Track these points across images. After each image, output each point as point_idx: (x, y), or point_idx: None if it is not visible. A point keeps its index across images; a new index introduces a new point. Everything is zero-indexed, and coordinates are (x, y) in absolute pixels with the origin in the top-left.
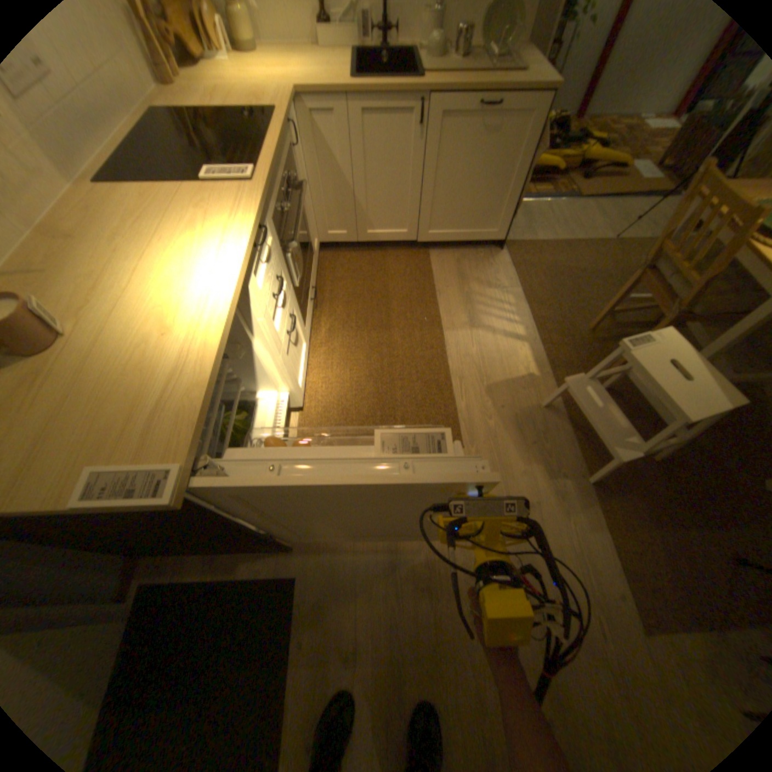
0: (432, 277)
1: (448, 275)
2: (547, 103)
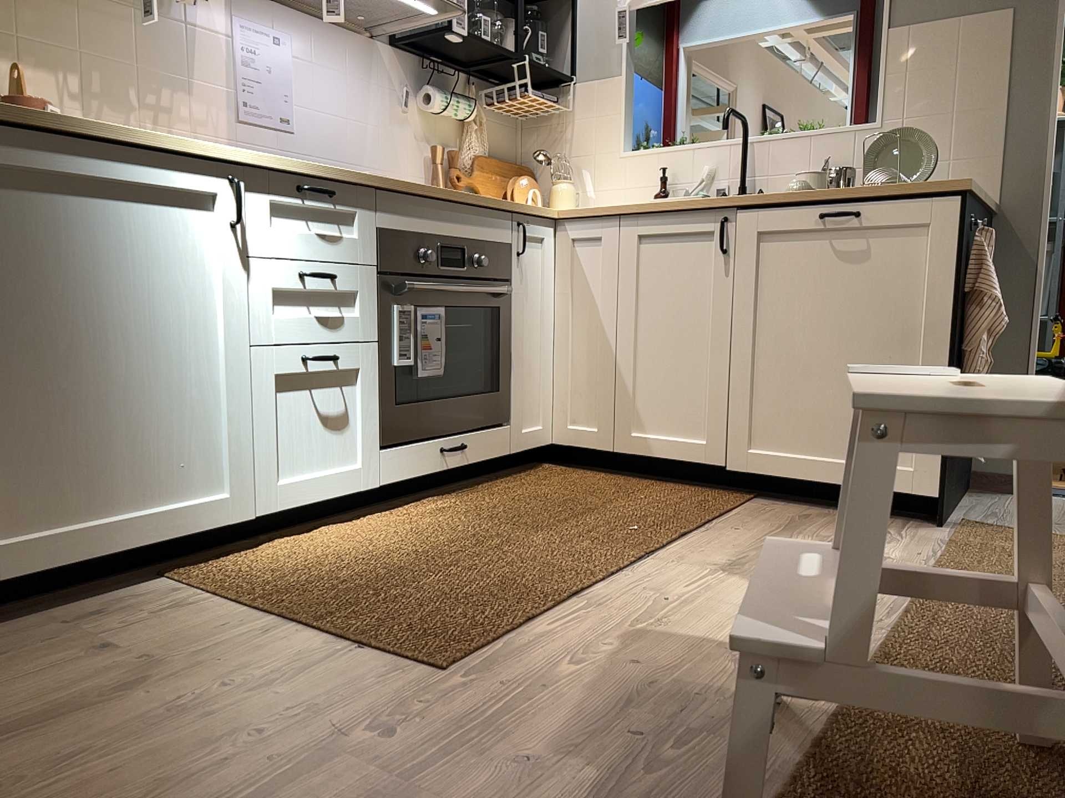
0: (719, 514)
1: (757, 519)
2: (951, 215)
